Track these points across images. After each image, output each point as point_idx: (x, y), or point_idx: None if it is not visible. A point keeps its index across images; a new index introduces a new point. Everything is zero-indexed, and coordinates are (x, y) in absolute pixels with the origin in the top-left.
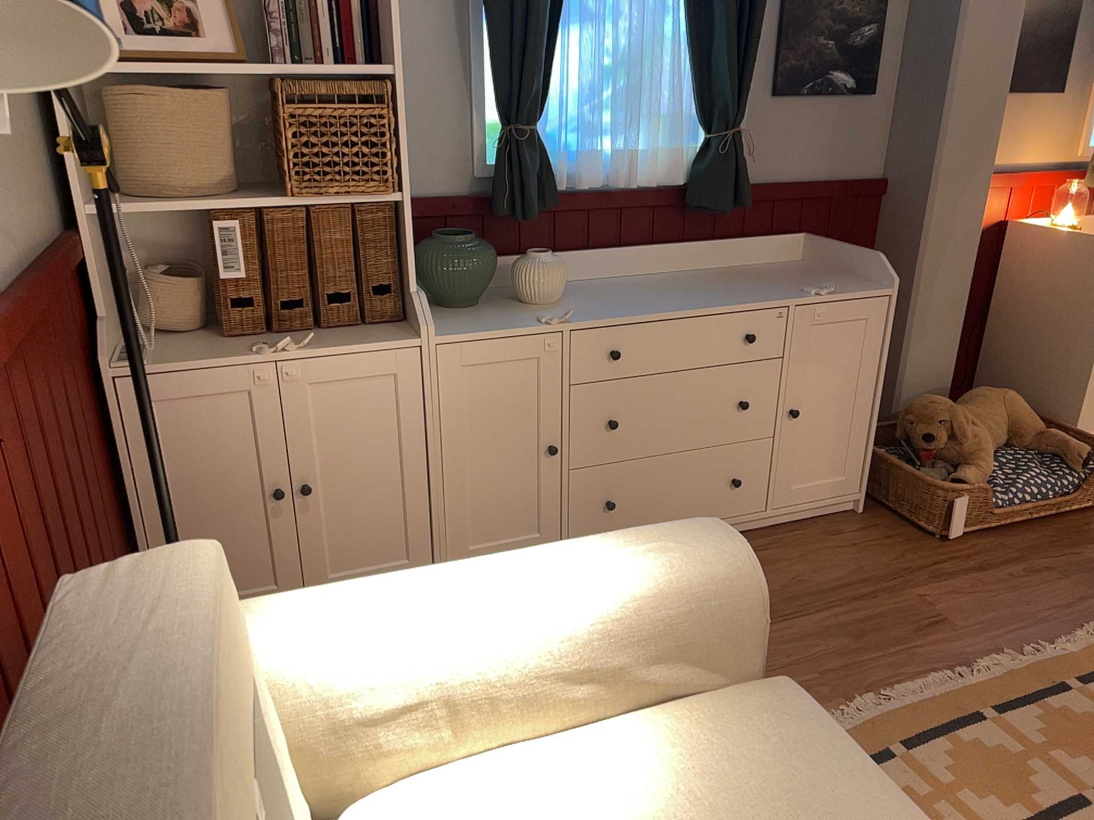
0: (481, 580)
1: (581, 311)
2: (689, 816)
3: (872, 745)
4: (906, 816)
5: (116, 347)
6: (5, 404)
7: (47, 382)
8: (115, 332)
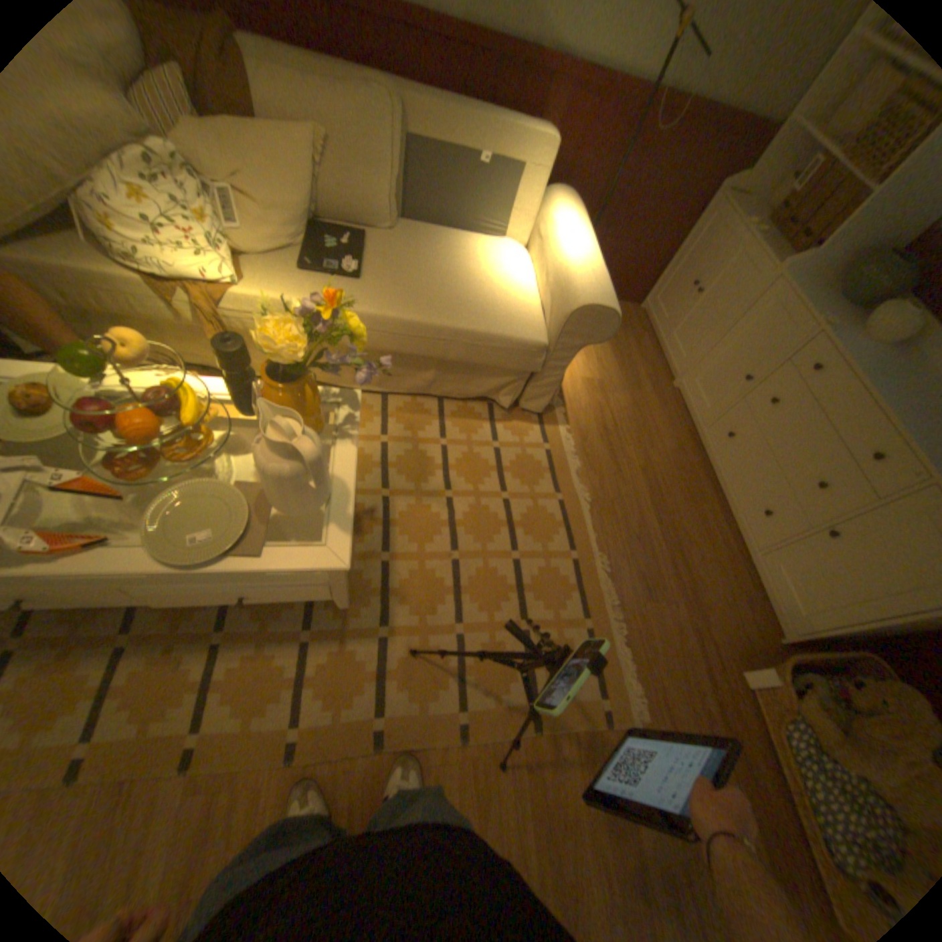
0: (581, 243)
1: (858, 345)
2: (495, 291)
3: (563, 491)
4: (479, 332)
5: (746, 192)
6: (635, 122)
7: (674, 148)
8: (754, 187)
